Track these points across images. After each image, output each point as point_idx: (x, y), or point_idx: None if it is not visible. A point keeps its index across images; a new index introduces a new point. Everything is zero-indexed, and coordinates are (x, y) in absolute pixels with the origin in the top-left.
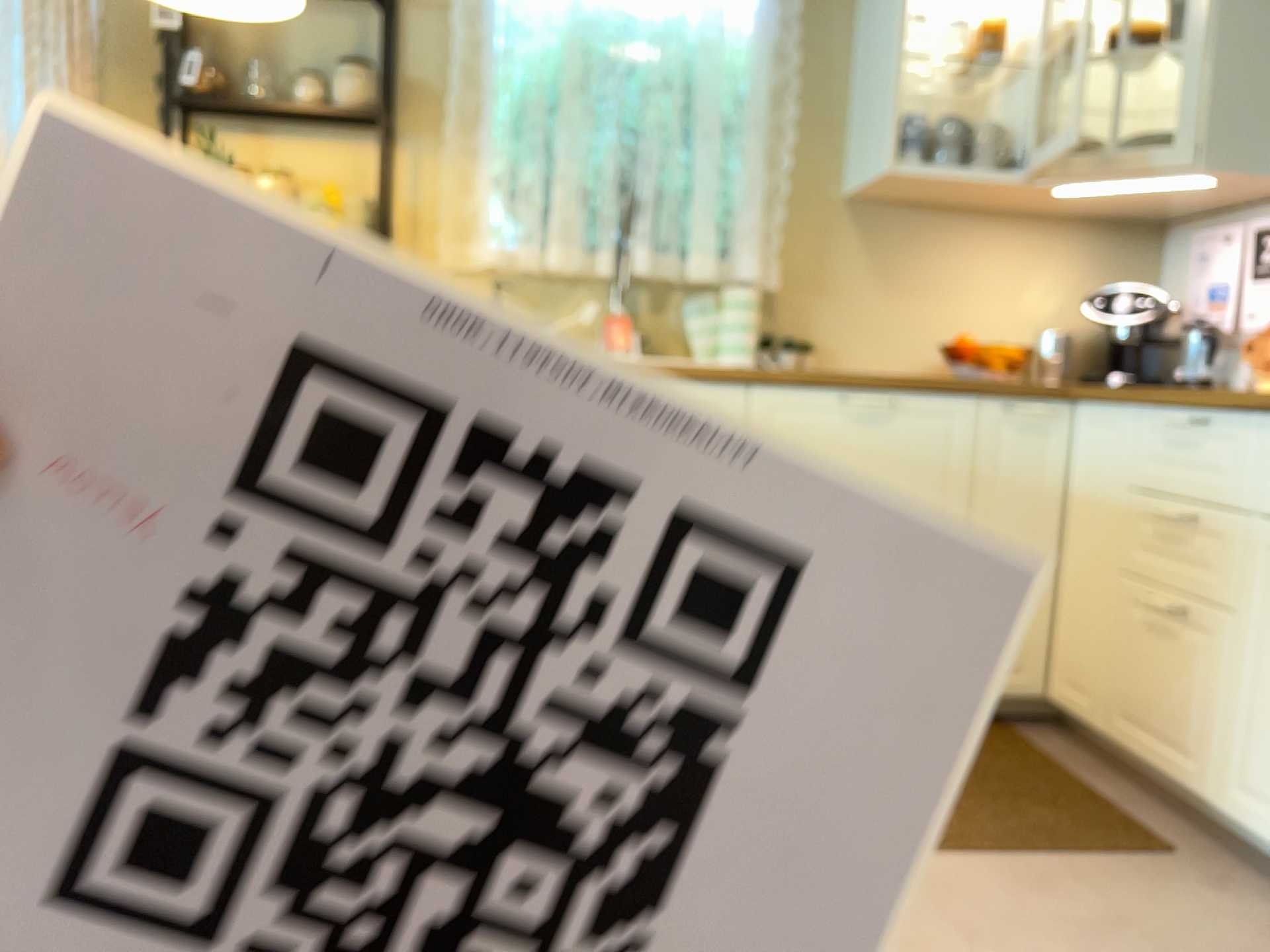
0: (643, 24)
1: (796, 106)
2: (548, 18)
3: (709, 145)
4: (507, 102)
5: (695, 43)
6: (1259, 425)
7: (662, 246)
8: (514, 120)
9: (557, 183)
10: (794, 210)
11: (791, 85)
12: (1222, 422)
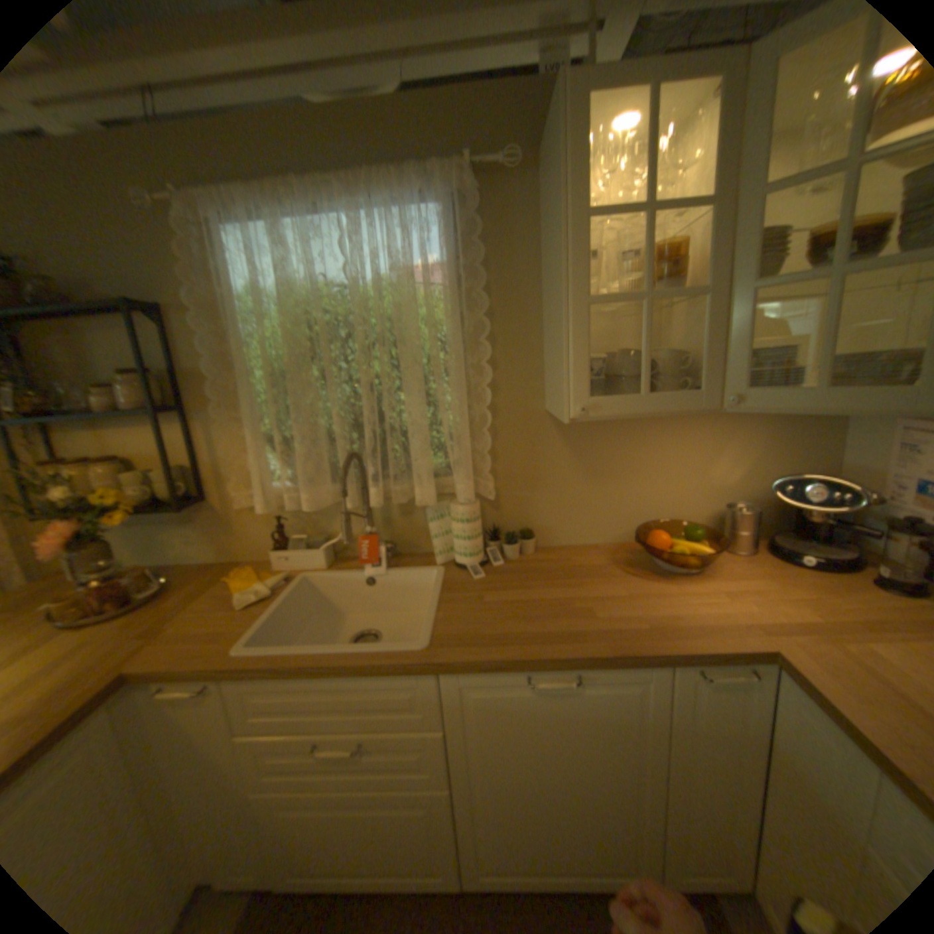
0: (351, 293)
1: (489, 346)
2: (272, 301)
3: (414, 396)
4: (255, 376)
5: (395, 303)
6: None
7: (393, 477)
8: (265, 389)
9: (298, 443)
10: (503, 427)
11: (485, 325)
12: None
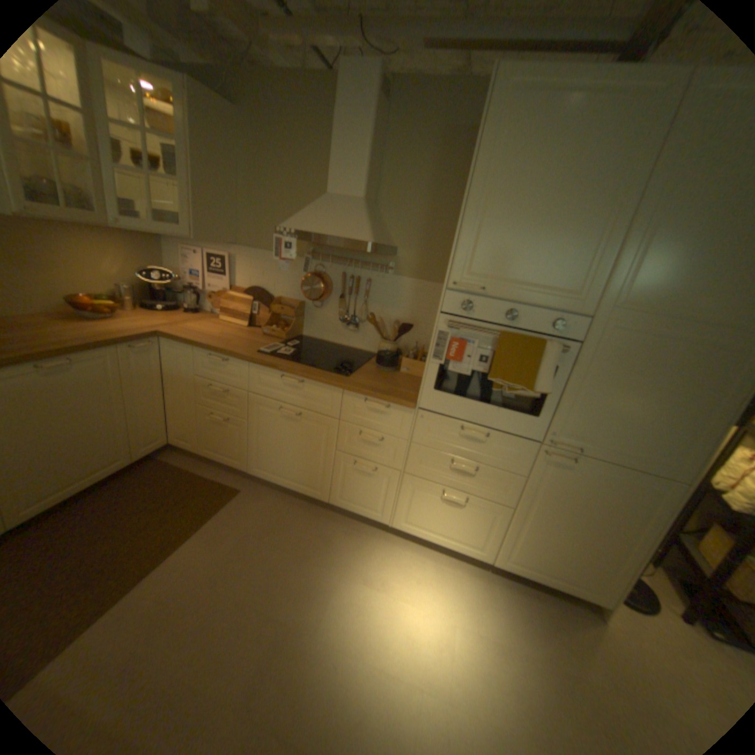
0: None
1: None
2: None
3: None
4: None
5: None
6: (245, 364)
7: None
8: None
9: None
10: None
11: None
12: (231, 360)
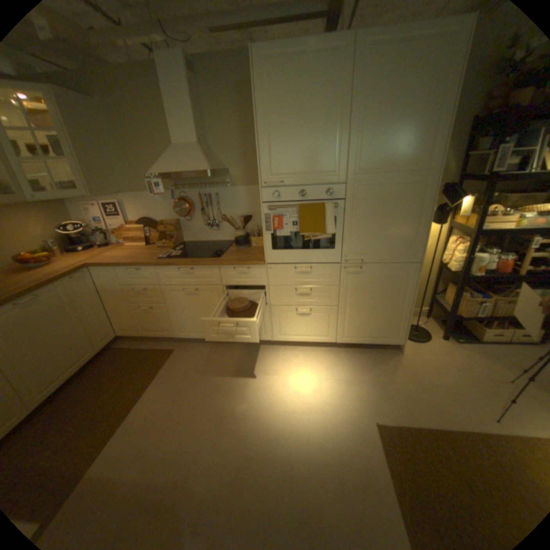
0: None
1: None
2: None
3: None
4: None
5: None
6: (152, 268)
7: None
8: None
9: None
10: None
11: None
12: (141, 269)
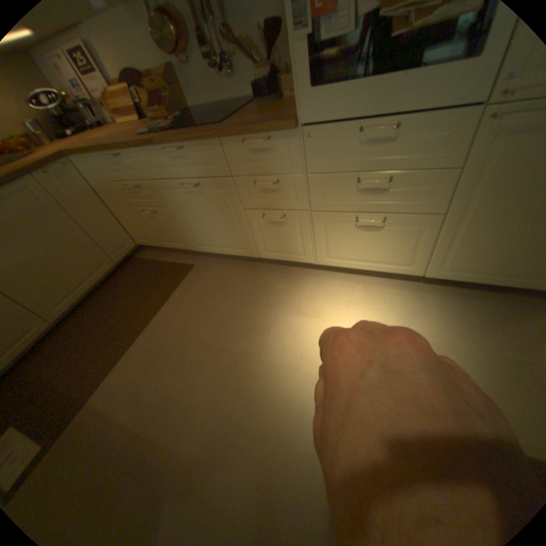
0: None
1: None
2: None
3: None
4: None
5: None
6: (132, 151)
7: None
8: None
9: None
10: None
11: None
12: (121, 153)
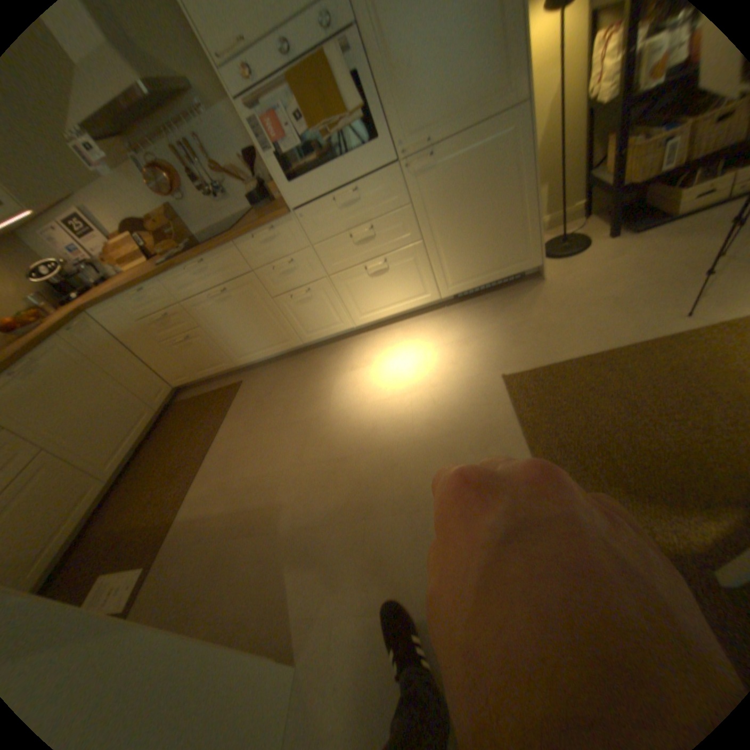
0: None
1: None
2: None
3: None
4: None
5: None
6: (156, 280)
7: None
8: None
9: None
10: None
11: None
12: (144, 286)
